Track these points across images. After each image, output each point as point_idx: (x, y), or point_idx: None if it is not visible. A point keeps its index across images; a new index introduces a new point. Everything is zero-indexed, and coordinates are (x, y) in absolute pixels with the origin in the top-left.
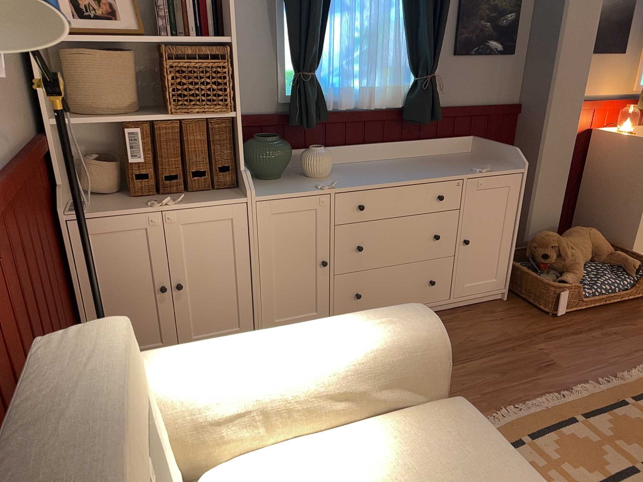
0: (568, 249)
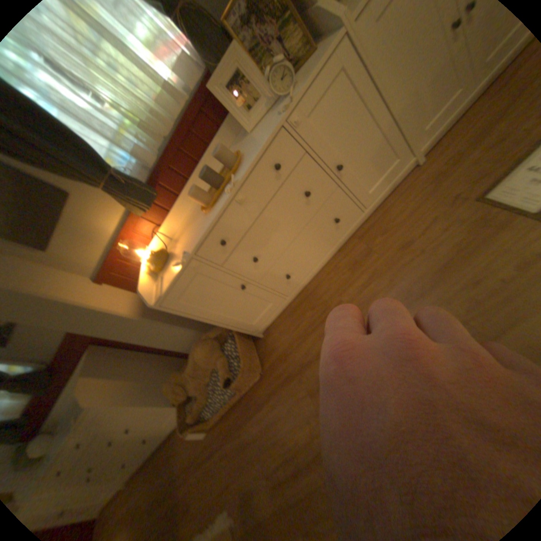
0: (184, 380)
